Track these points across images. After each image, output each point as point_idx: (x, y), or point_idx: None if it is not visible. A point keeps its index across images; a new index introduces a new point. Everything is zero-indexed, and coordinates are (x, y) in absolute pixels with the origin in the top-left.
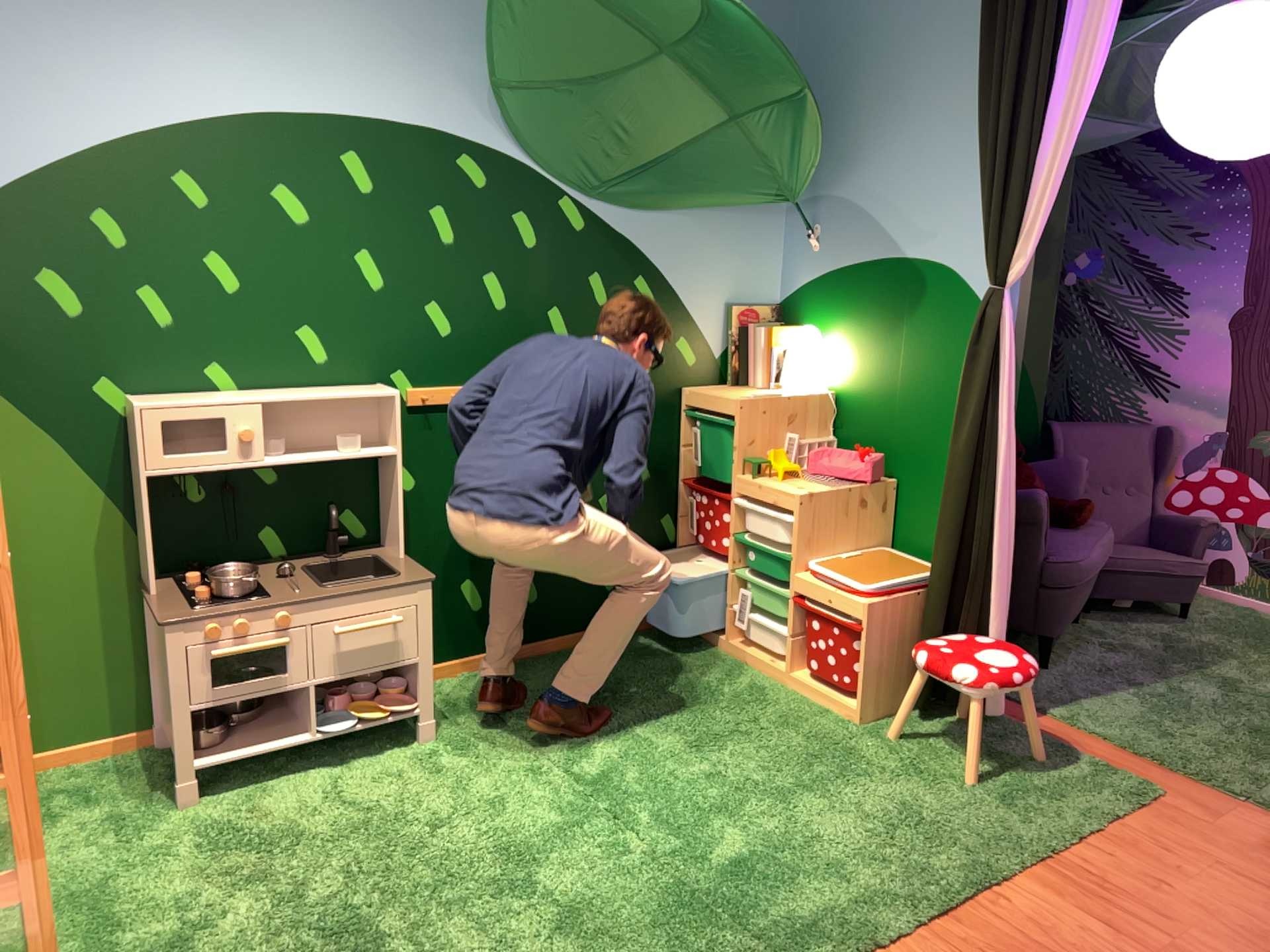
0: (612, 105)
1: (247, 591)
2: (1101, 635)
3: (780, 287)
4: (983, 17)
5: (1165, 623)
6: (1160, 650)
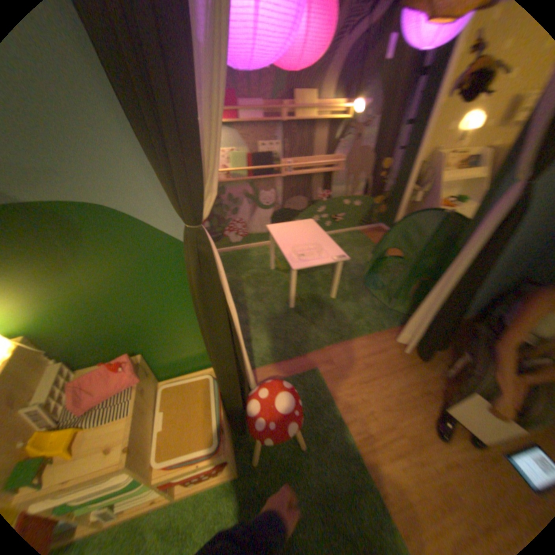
0: None
1: None
2: None
3: None
4: None
5: None
6: None
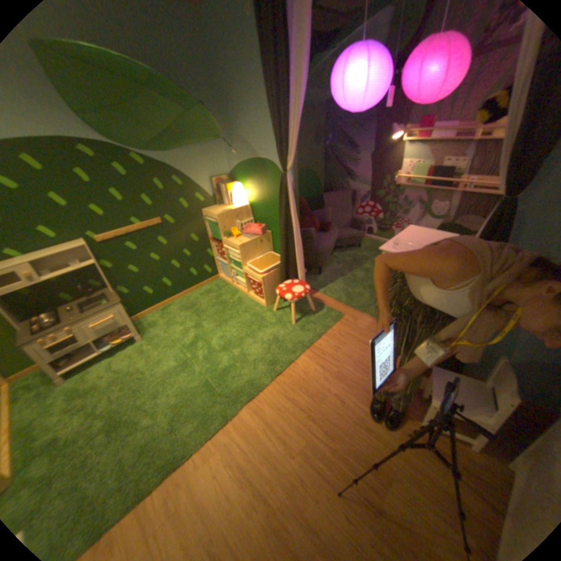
0: (133, 113)
1: (50, 325)
2: (337, 259)
3: (227, 168)
4: (261, 60)
5: (354, 251)
6: (351, 261)
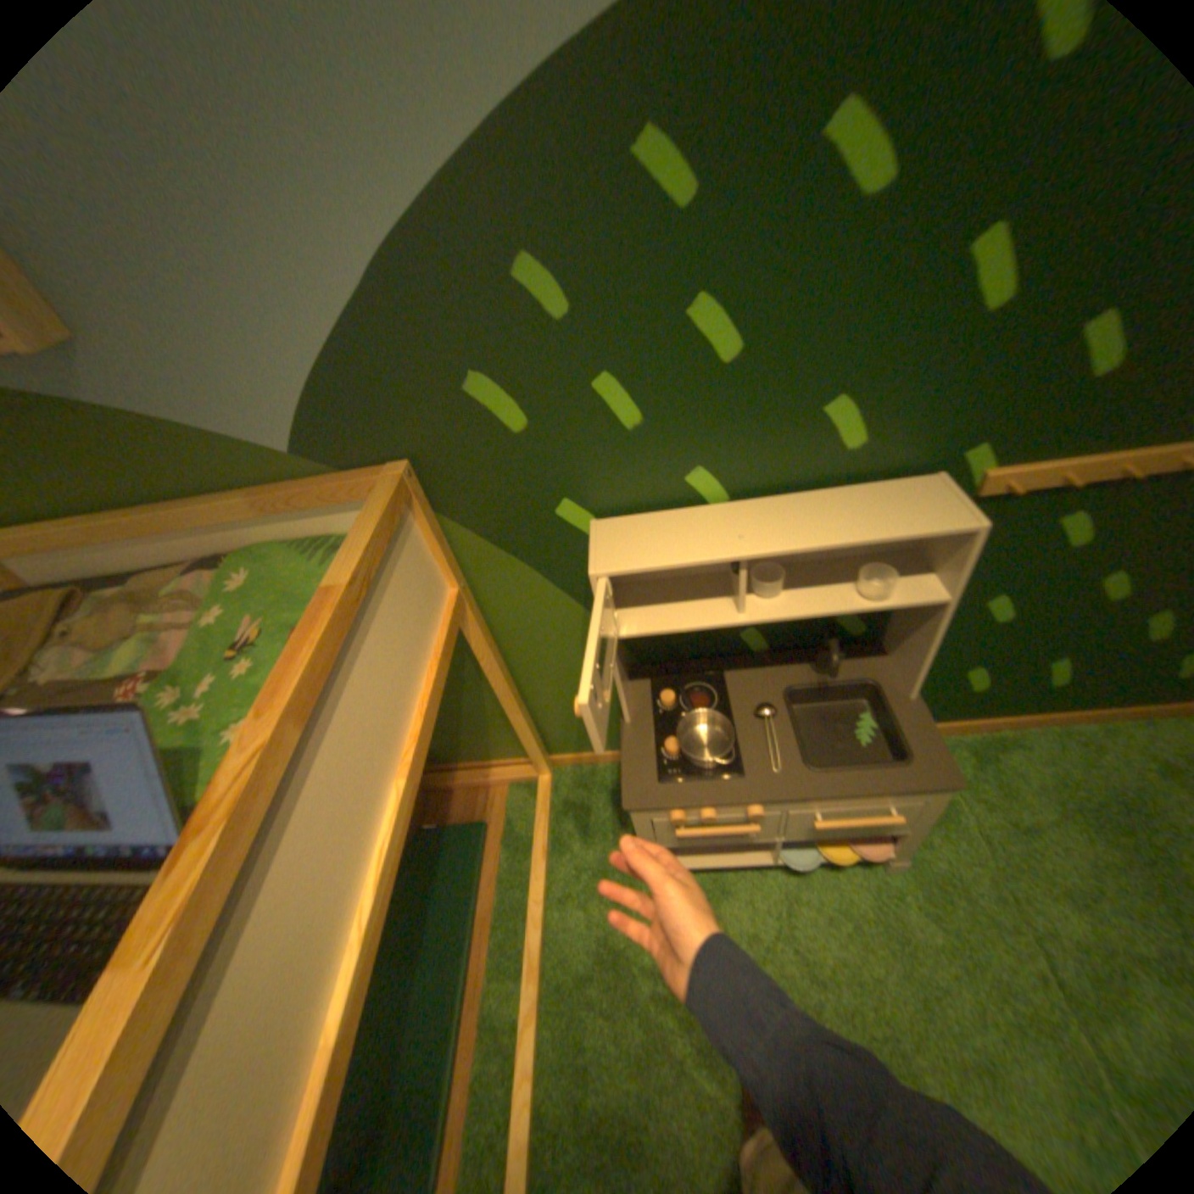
0: None
1: (718, 765)
2: None
3: None
4: None
5: None
6: None
